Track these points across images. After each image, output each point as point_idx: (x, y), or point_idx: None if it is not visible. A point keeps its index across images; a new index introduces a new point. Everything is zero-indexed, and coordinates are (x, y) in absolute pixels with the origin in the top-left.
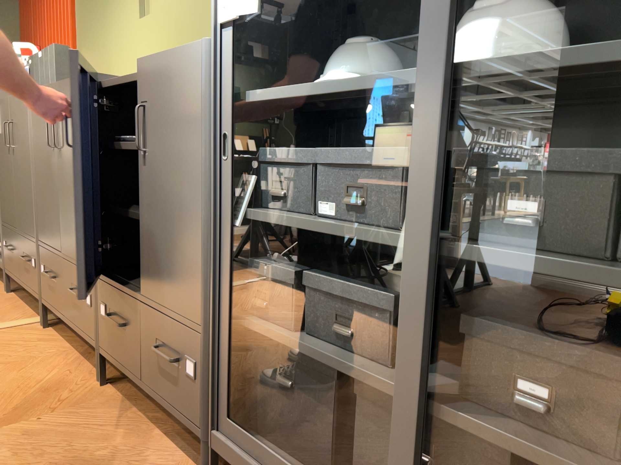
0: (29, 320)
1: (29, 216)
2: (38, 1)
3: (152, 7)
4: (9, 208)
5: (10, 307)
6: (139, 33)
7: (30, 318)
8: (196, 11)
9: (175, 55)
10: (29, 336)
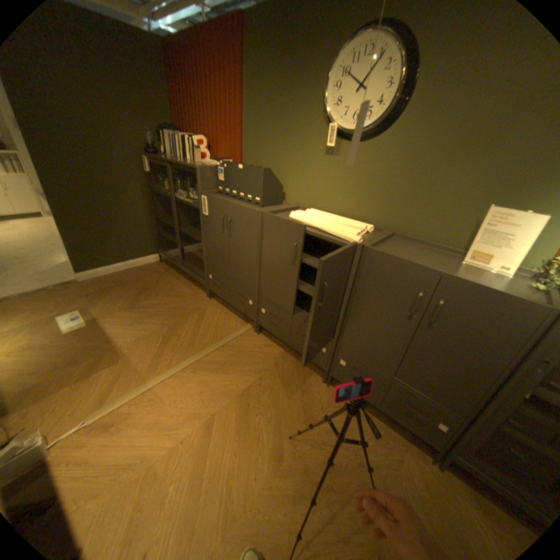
0: (247, 328)
1: (249, 278)
2: (193, 92)
3: (344, 151)
4: (219, 261)
5: (223, 313)
6: (323, 164)
7: (242, 324)
8: (398, 175)
9: (506, 297)
10: (257, 342)
